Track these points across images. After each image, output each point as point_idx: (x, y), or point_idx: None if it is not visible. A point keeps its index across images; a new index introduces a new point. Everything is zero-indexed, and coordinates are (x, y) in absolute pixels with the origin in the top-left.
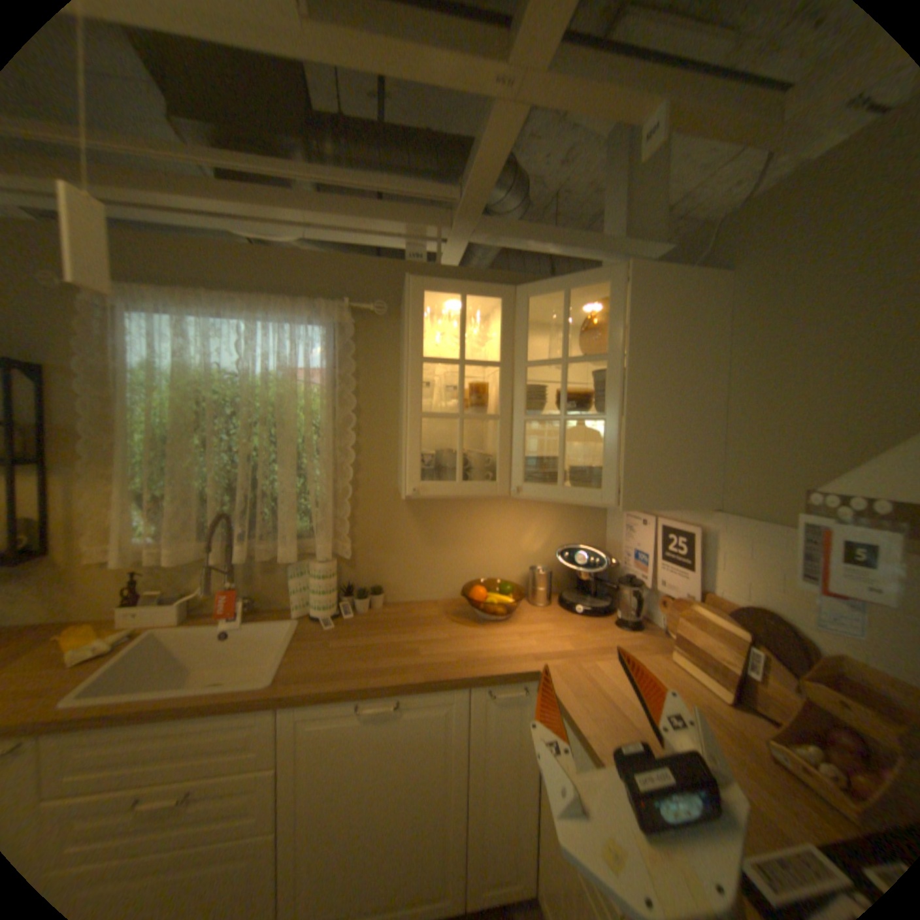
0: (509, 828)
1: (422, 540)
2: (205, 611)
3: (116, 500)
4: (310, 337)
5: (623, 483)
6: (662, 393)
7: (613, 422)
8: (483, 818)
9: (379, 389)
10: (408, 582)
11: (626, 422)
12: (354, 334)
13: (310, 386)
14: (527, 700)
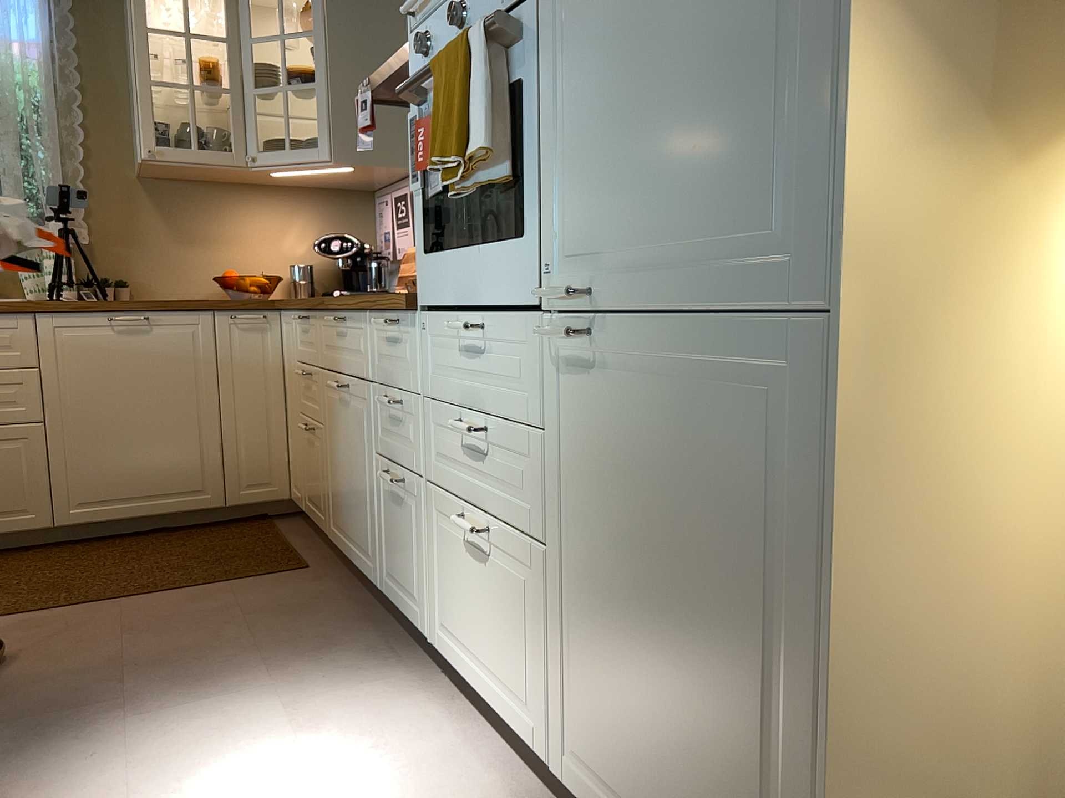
0: (259, 436)
1: (168, 236)
2: None
3: None
4: (19, 6)
5: (332, 139)
6: (360, 65)
7: (320, 88)
8: (235, 425)
9: (104, 69)
10: (156, 280)
11: (329, 88)
12: (70, 6)
13: (25, 58)
14: (266, 326)
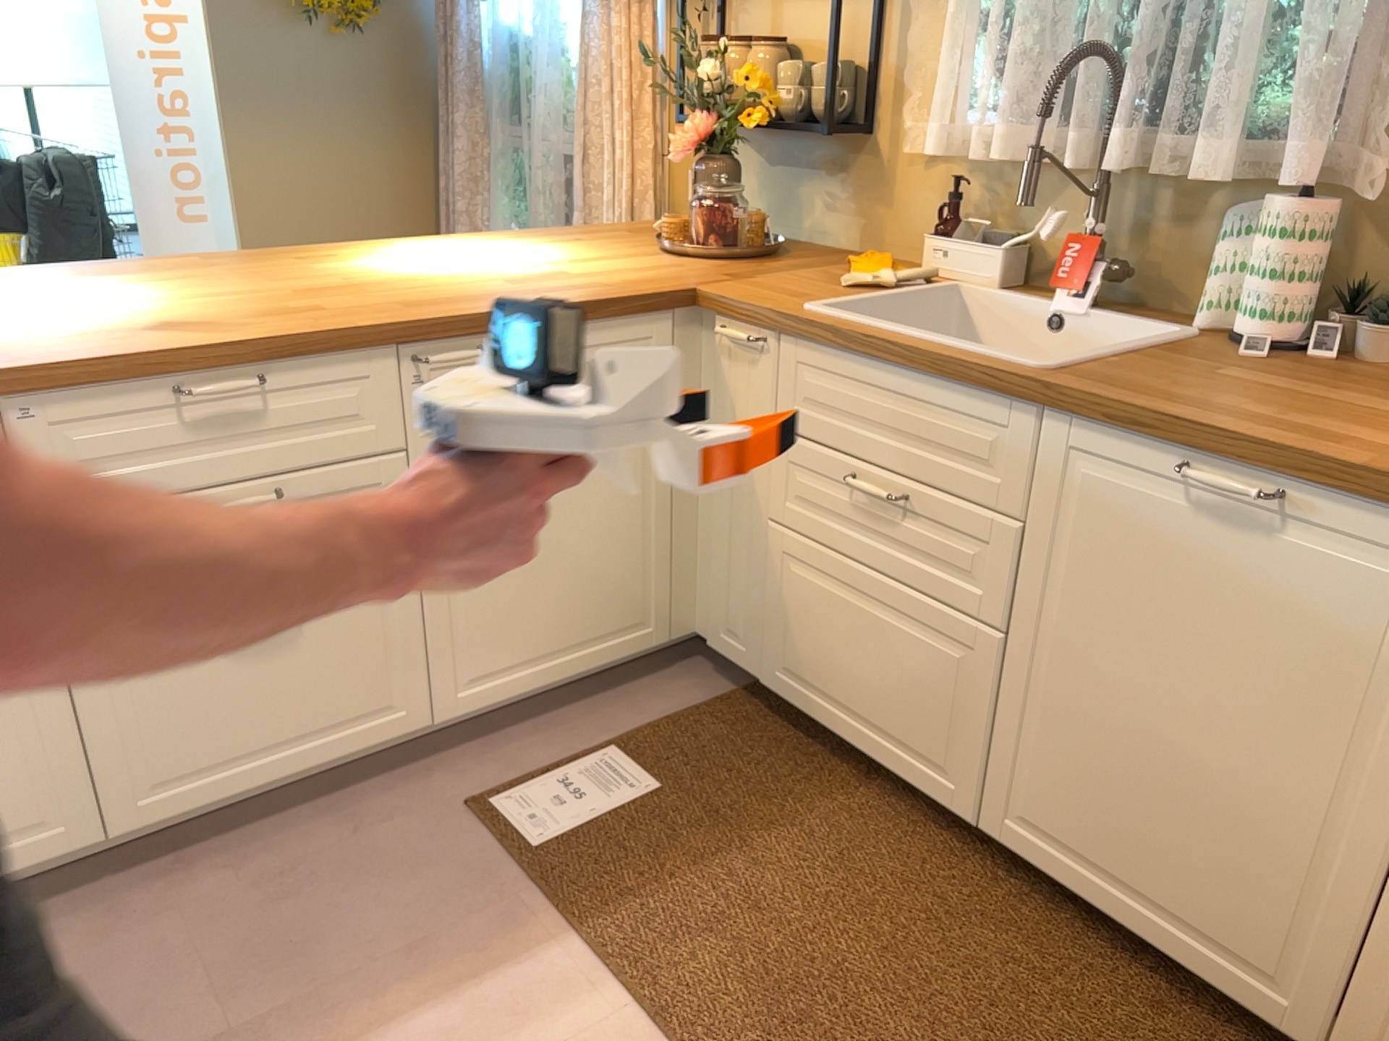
0: None
1: None
2: (1049, 286)
3: (956, 37)
4: None
5: None
6: None
7: None
8: None
9: None
10: None
11: None
12: None
13: None
14: None
